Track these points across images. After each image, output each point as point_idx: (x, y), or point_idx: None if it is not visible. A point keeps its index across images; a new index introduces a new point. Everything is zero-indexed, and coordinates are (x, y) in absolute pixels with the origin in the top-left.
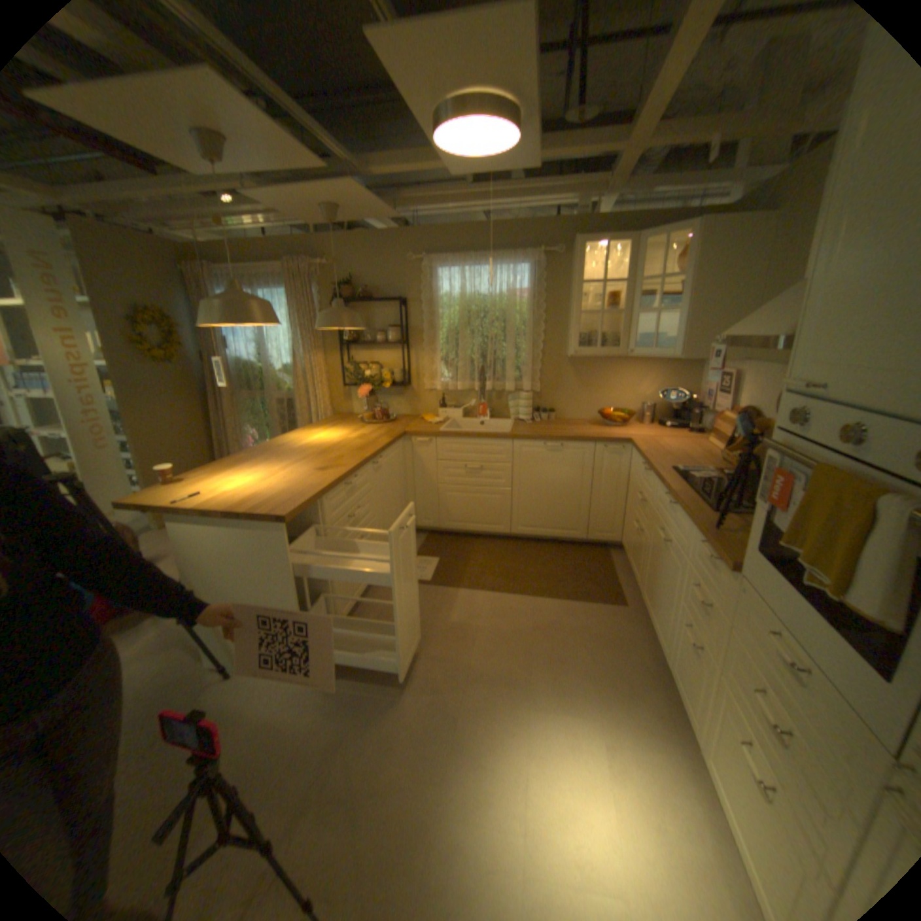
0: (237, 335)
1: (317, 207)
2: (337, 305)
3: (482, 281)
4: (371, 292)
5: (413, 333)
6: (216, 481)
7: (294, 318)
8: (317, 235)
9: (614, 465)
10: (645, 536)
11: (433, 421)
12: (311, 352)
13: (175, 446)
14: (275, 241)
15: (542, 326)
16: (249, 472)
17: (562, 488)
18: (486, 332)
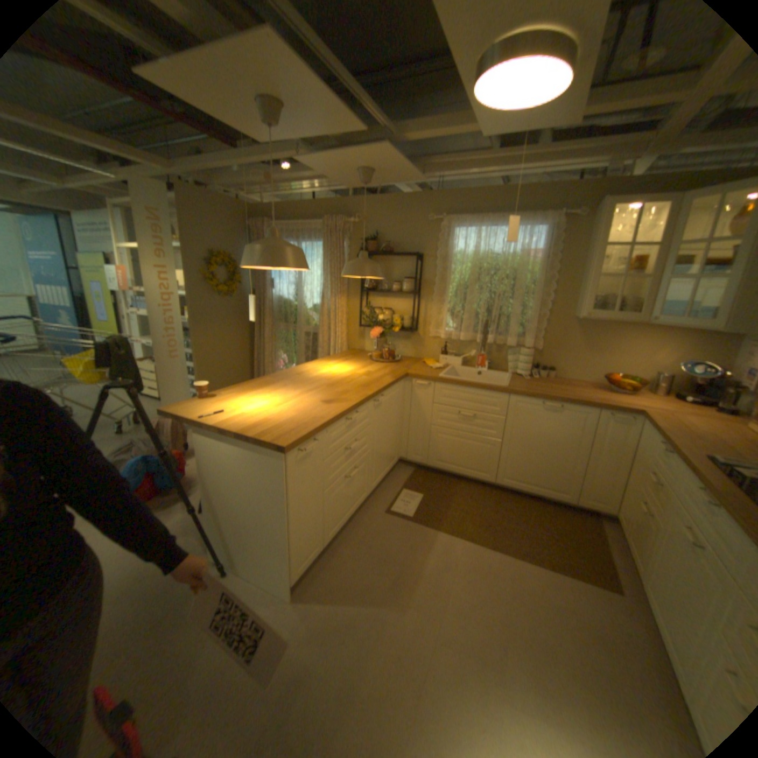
0: (282, 278)
1: (356, 171)
2: (362, 256)
3: (498, 240)
4: (394, 246)
5: (425, 285)
6: (240, 401)
7: (327, 266)
8: (354, 197)
9: (621, 435)
10: (658, 524)
11: (433, 366)
12: (337, 295)
13: (226, 361)
14: (321, 202)
15: (554, 286)
16: (268, 395)
17: (557, 449)
18: (495, 288)
